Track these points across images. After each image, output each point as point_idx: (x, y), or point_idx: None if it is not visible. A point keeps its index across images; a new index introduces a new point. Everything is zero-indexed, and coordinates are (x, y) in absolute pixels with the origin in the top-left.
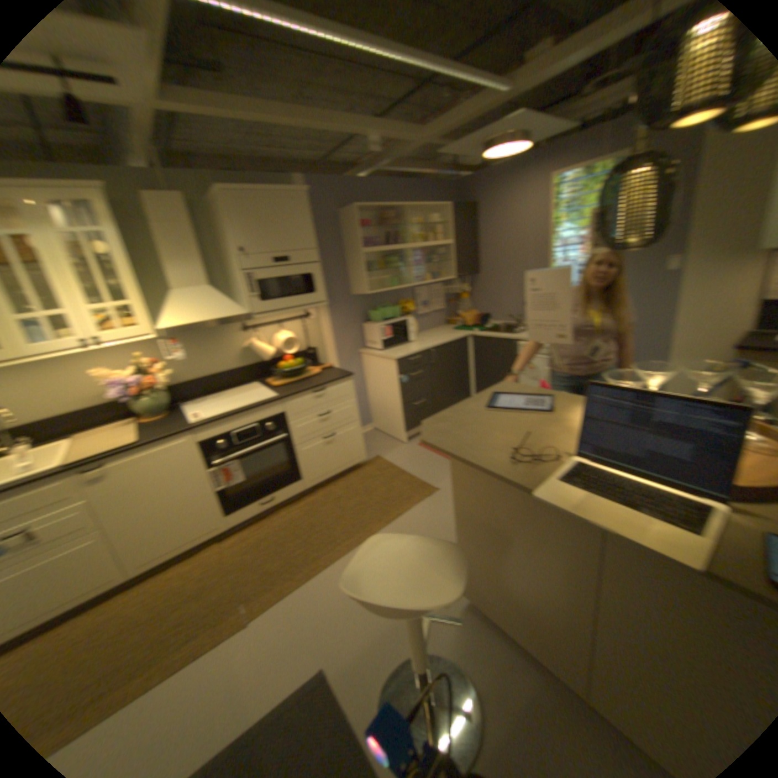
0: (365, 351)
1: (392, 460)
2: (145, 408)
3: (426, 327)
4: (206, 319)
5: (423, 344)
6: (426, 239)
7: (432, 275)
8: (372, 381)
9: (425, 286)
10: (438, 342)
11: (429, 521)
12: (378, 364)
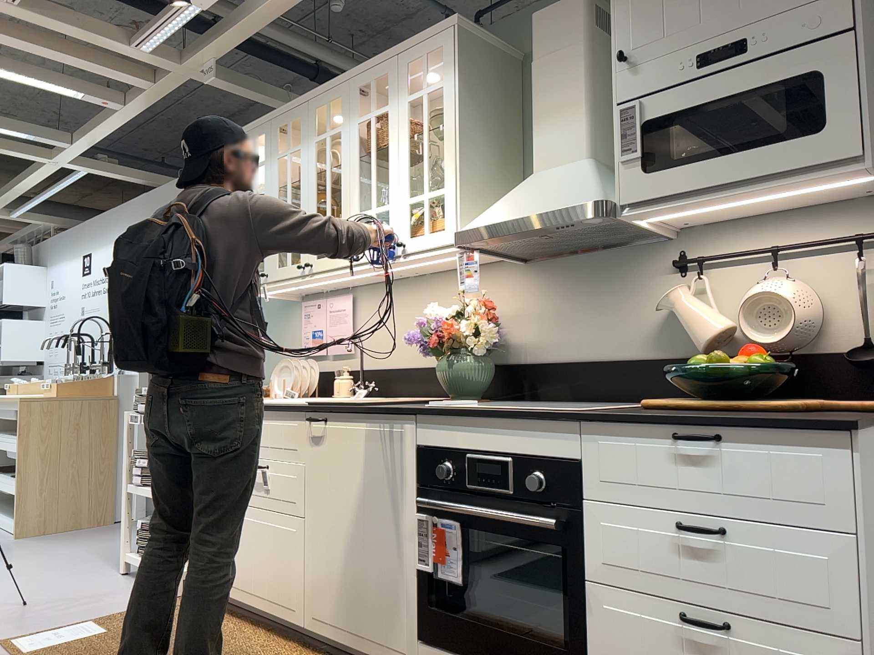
0: None
1: None
2: (448, 375)
3: None
4: (528, 212)
5: None
6: None
7: None
8: None
9: None
10: None
11: None
12: None
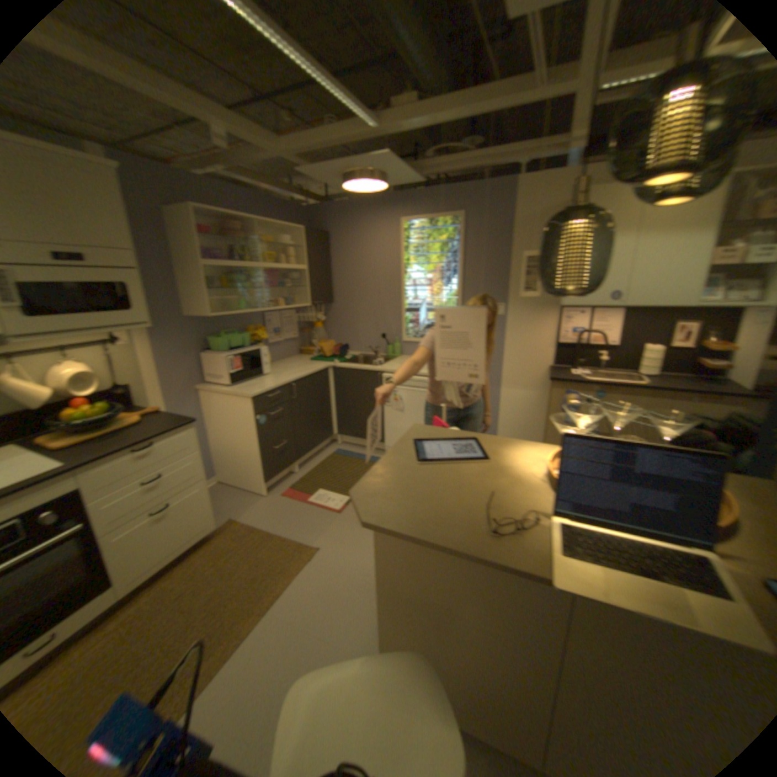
0: (209, 386)
1: (254, 521)
2: None
3: (282, 356)
4: None
5: (284, 376)
6: (281, 260)
7: (289, 300)
8: (220, 422)
9: (279, 311)
10: (301, 375)
11: (317, 594)
12: (229, 402)
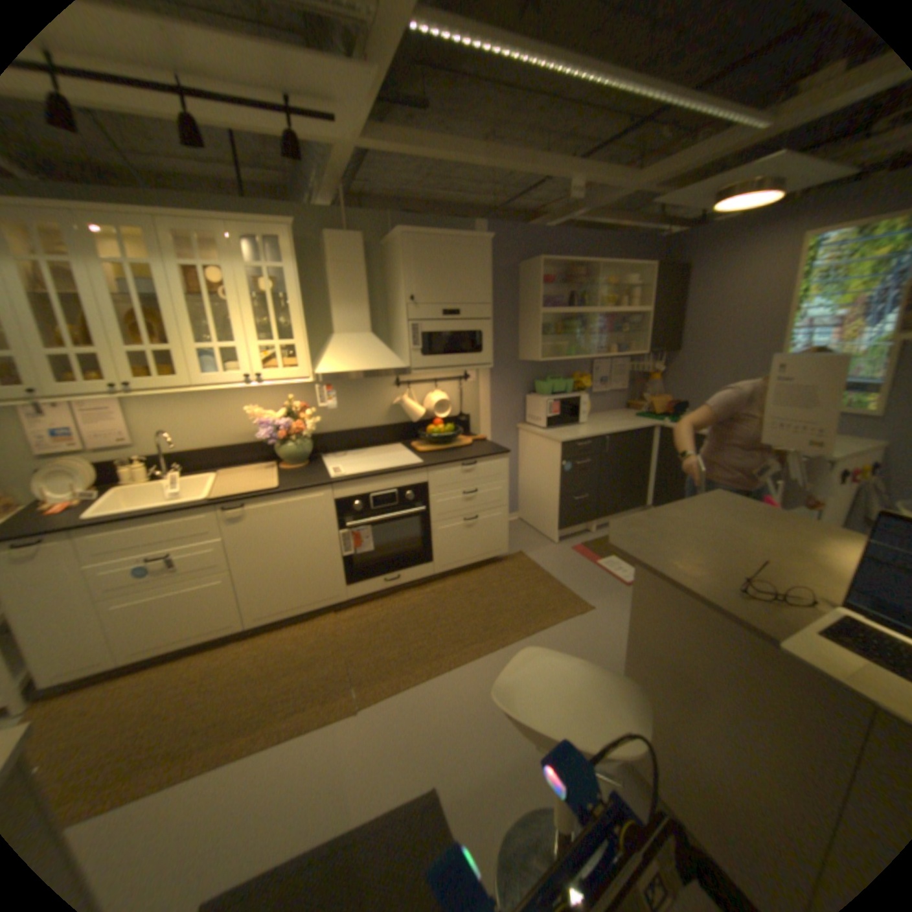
0: (525, 427)
1: (540, 562)
2: (291, 454)
3: (602, 408)
4: (366, 369)
5: (598, 428)
6: (620, 303)
7: (621, 347)
8: (529, 463)
9: (608, 359)
10: (617, 429)
11: (581, 645)
12: (539, 444)
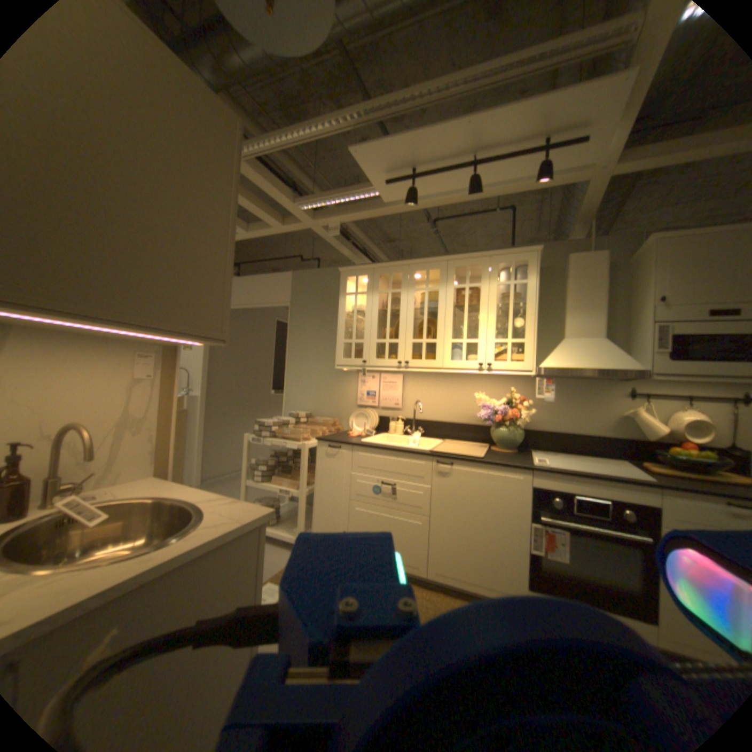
0: None
1: None
2: (503, 437)
3: None
4: (593, 365)
5: None
6: None
7: None
8: None
9: None
10: None
11: None
12: None
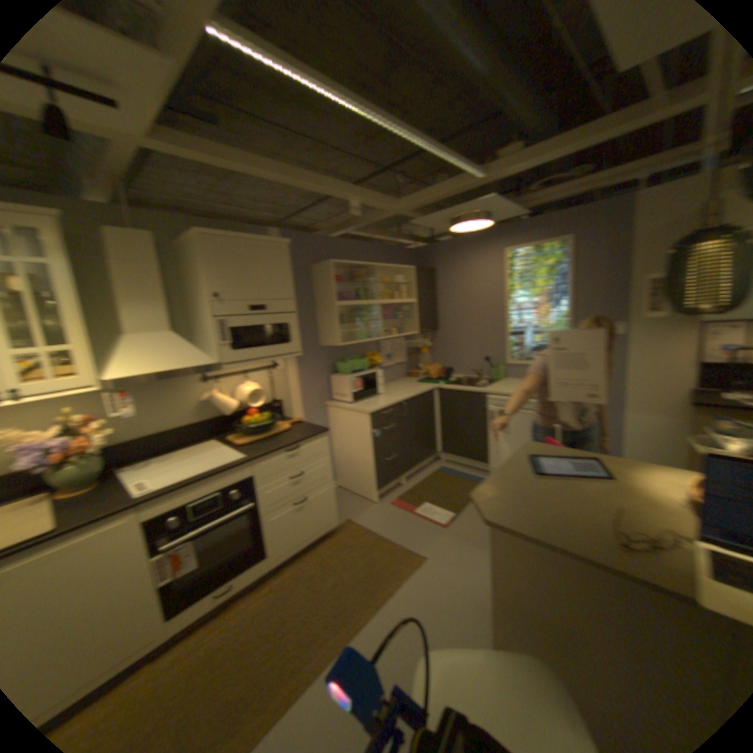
0: (336, 403)
1: (369, 525)
2: (79, 477)
3: (392, 379)
4: (175, 368)
5: (396, 396)
6: (394, 297)
7: (400, 330)
8: (343, 435)
9: (391, 340)
10: (410, 395)
11: (428, 602)
12: (351, 417)
